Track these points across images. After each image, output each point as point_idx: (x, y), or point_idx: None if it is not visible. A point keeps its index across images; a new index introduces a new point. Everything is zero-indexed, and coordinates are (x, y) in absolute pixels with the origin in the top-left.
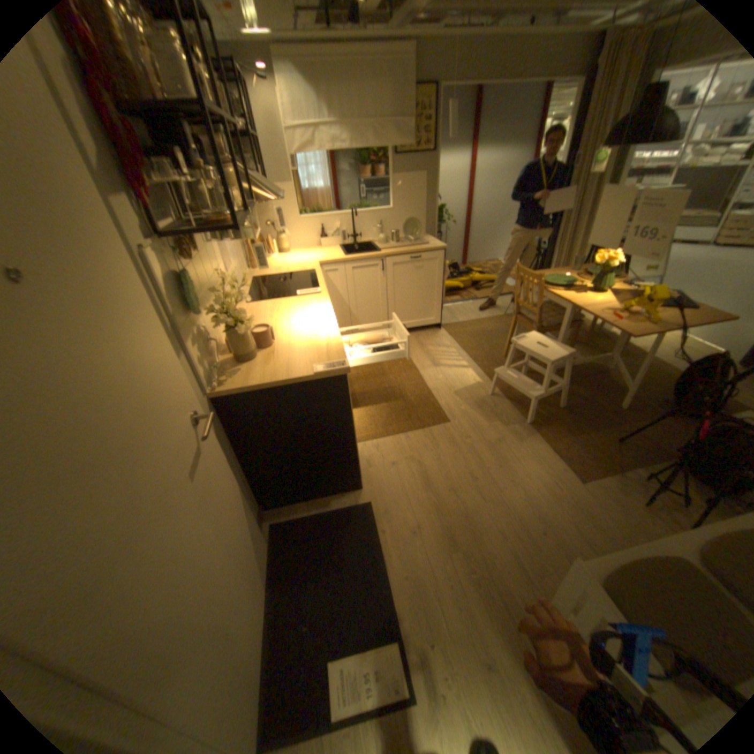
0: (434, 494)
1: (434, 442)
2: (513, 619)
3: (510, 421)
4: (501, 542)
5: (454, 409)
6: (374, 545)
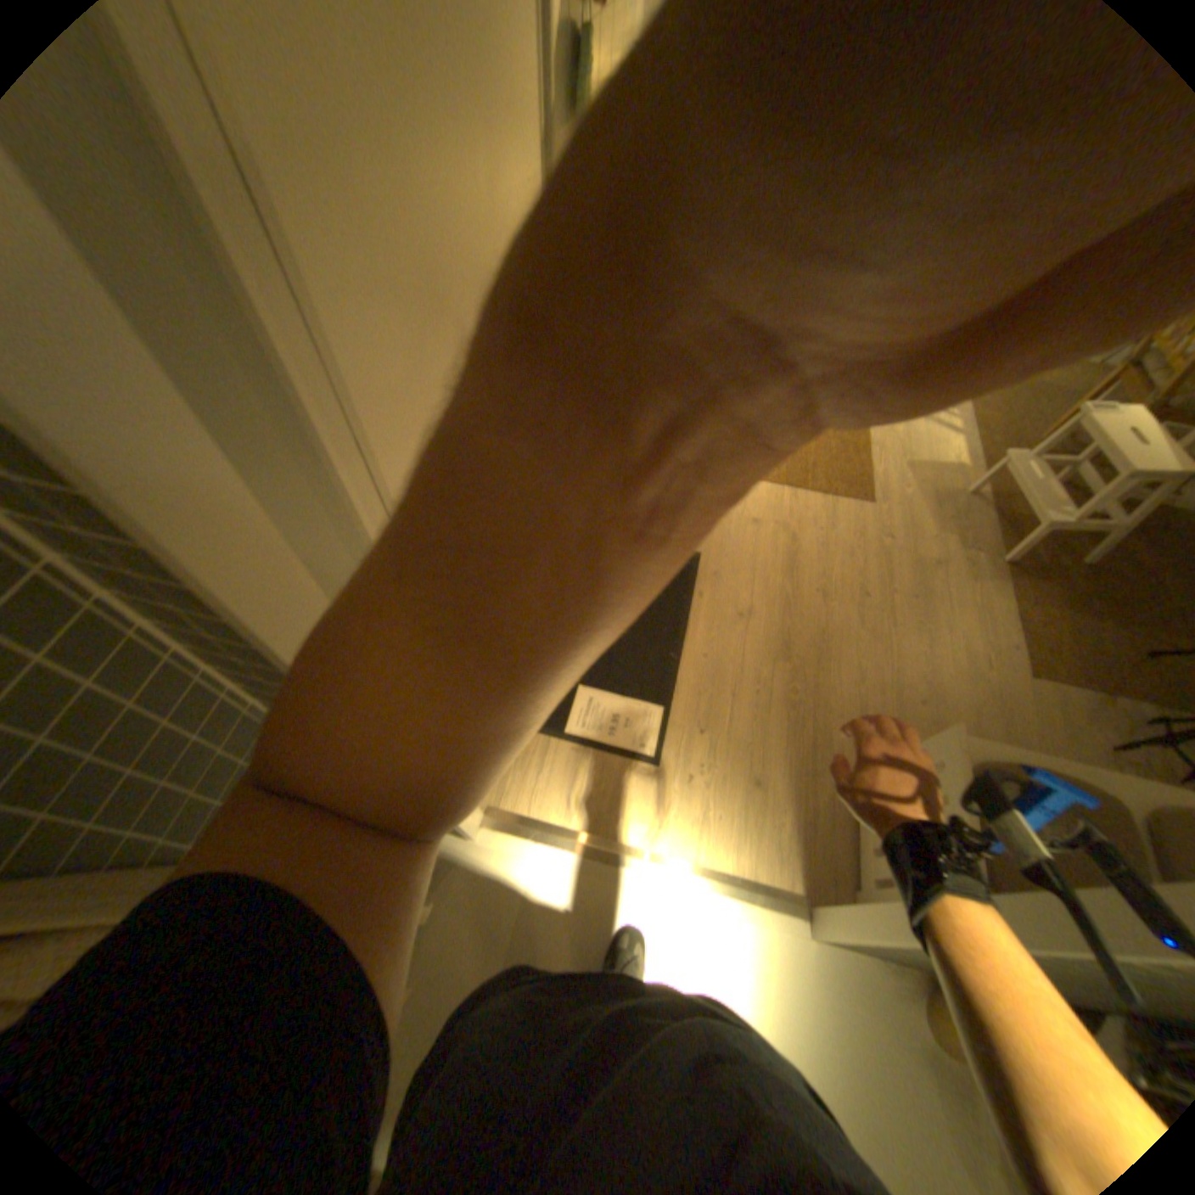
0: (795, 586)
1: (834, 521)
2: (817, 761)
3: (978, 545)
4: (855, 682)
5: (895, 487)
6: (683, 604)
